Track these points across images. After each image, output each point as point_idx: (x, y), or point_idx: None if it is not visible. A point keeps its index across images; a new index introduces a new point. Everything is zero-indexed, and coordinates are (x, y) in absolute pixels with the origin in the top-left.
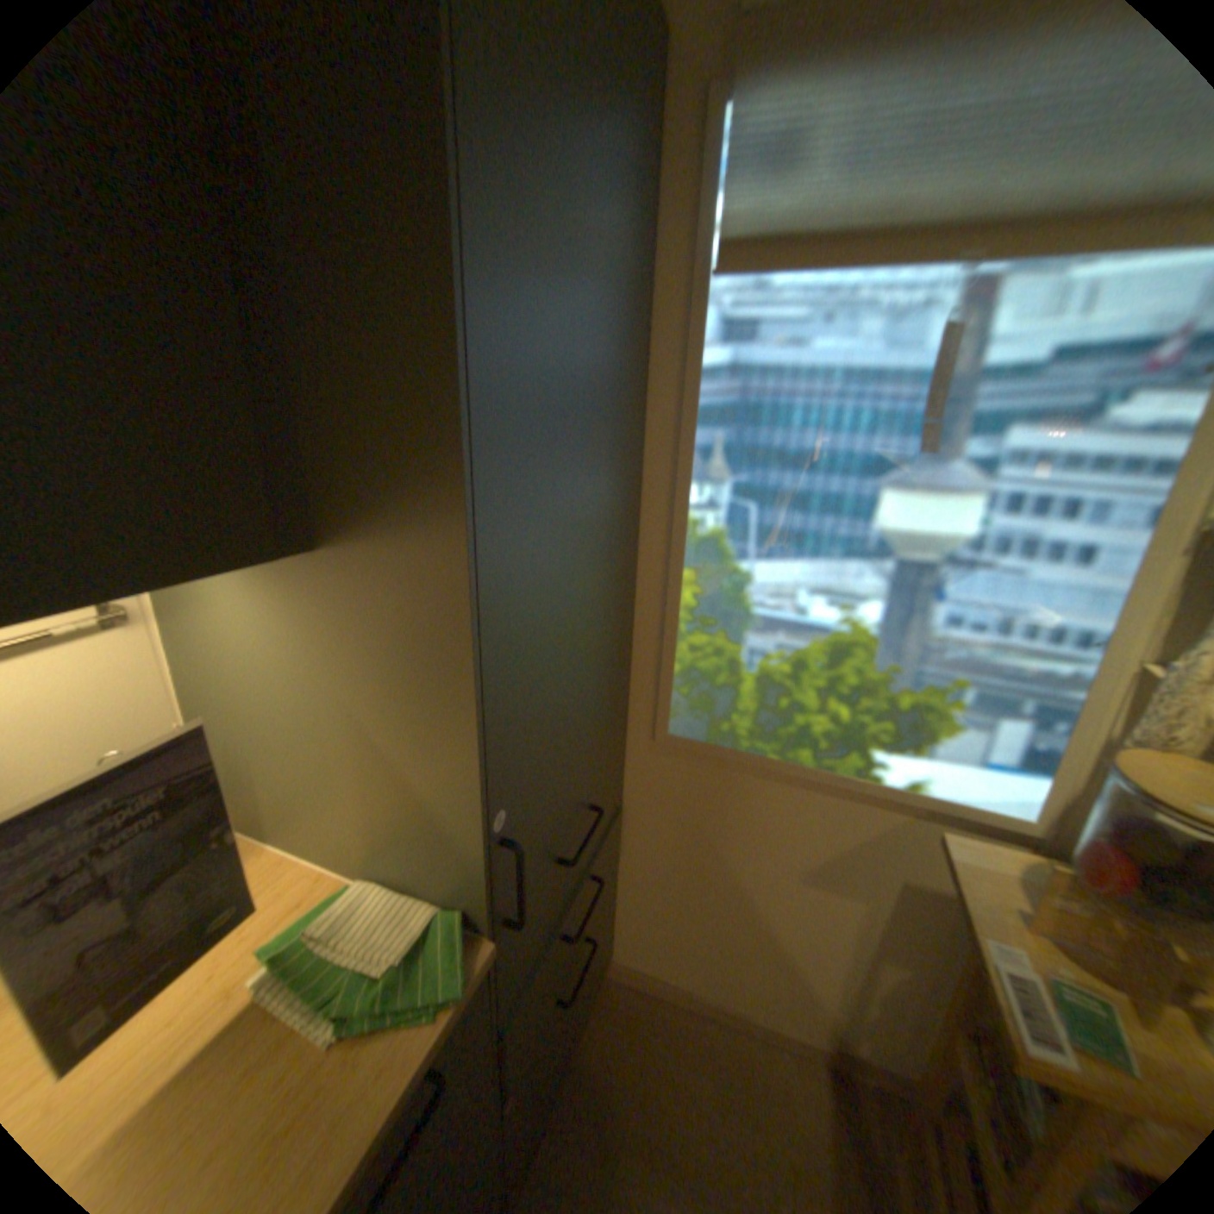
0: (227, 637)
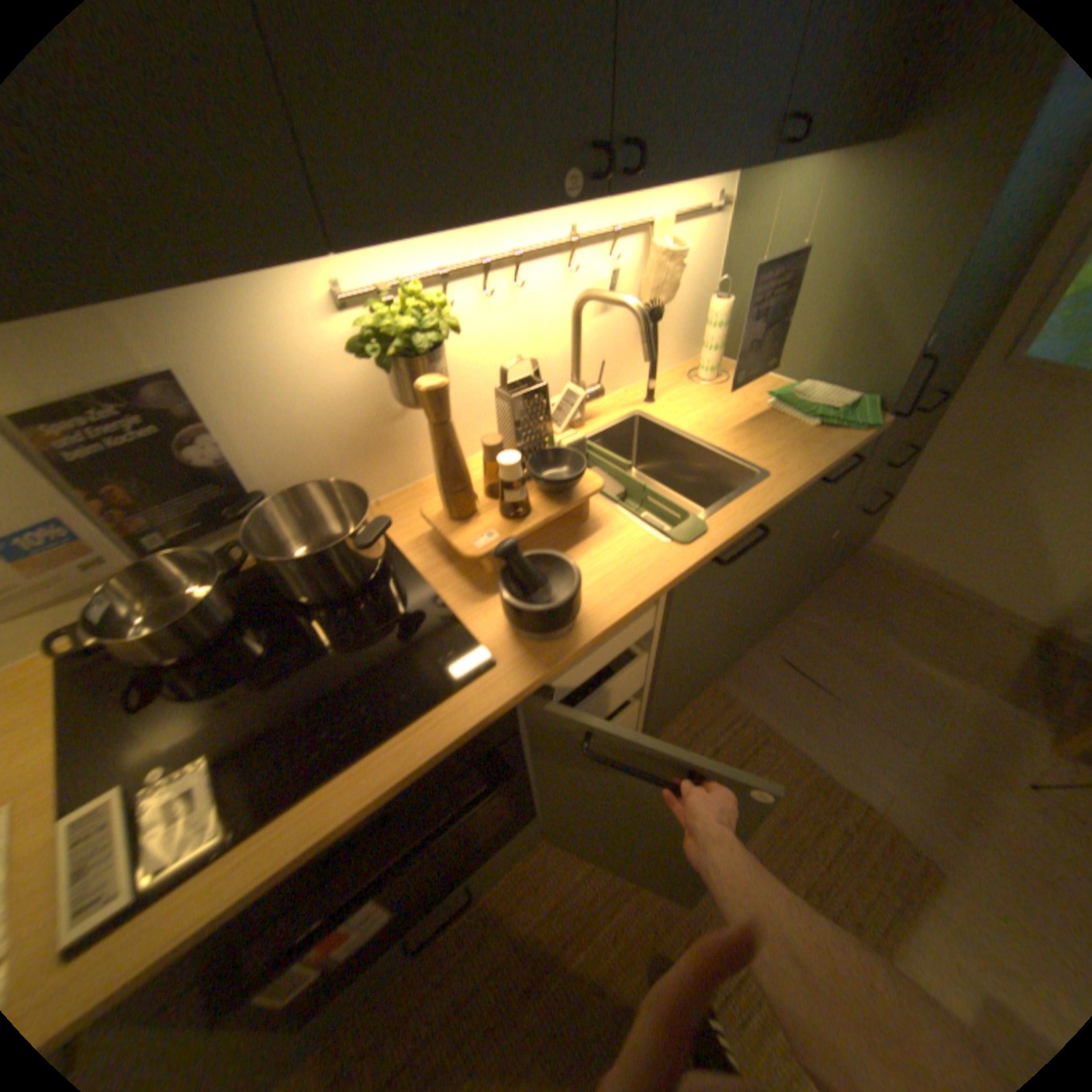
0: (792, 213)
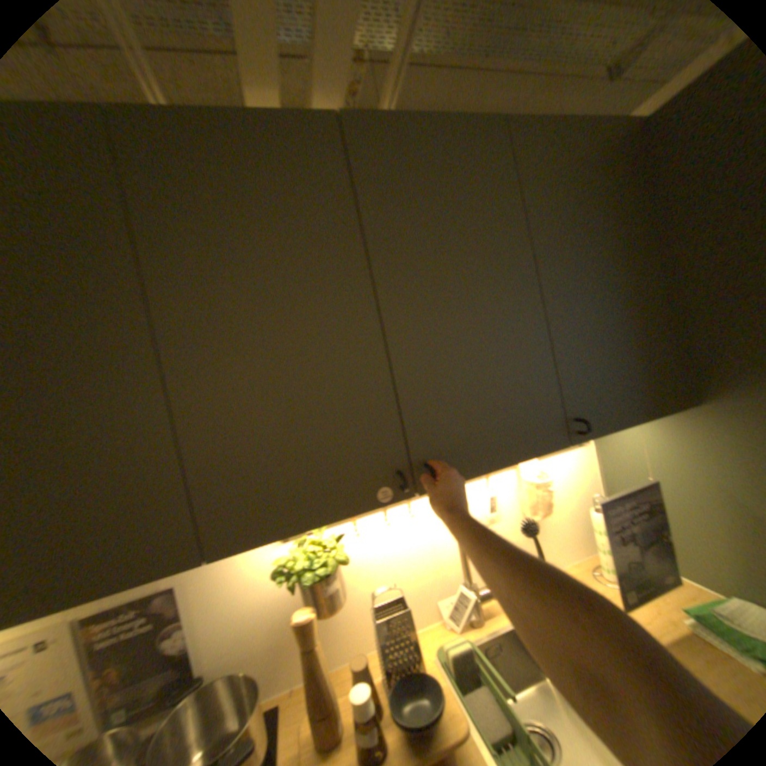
0: (641, 449)
